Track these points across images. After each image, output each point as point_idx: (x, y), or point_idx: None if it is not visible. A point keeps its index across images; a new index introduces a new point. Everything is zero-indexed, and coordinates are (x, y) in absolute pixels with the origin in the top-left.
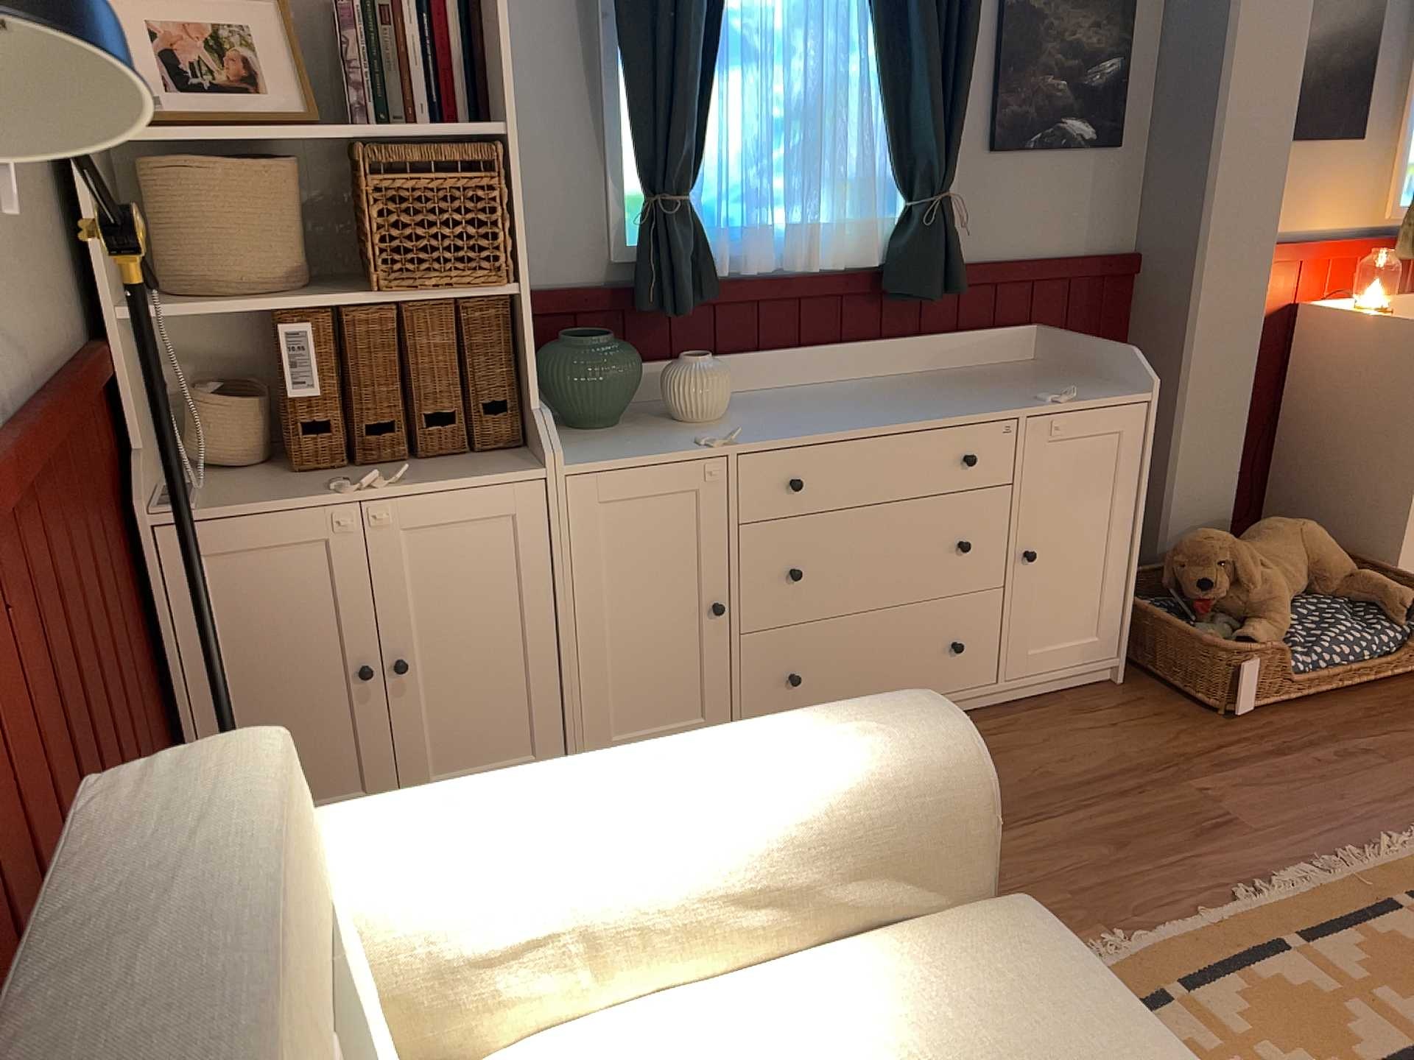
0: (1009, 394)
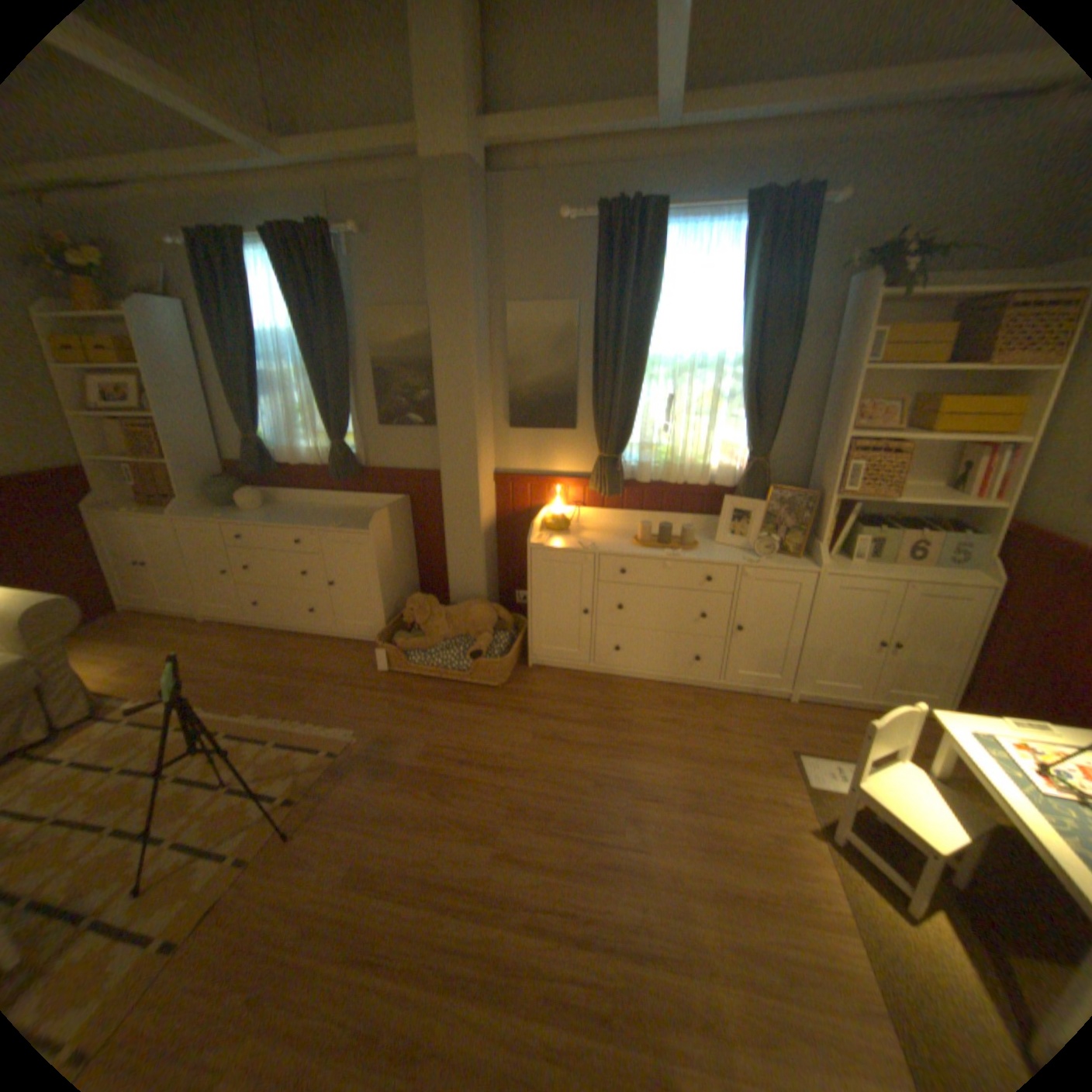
0: (338, 522)
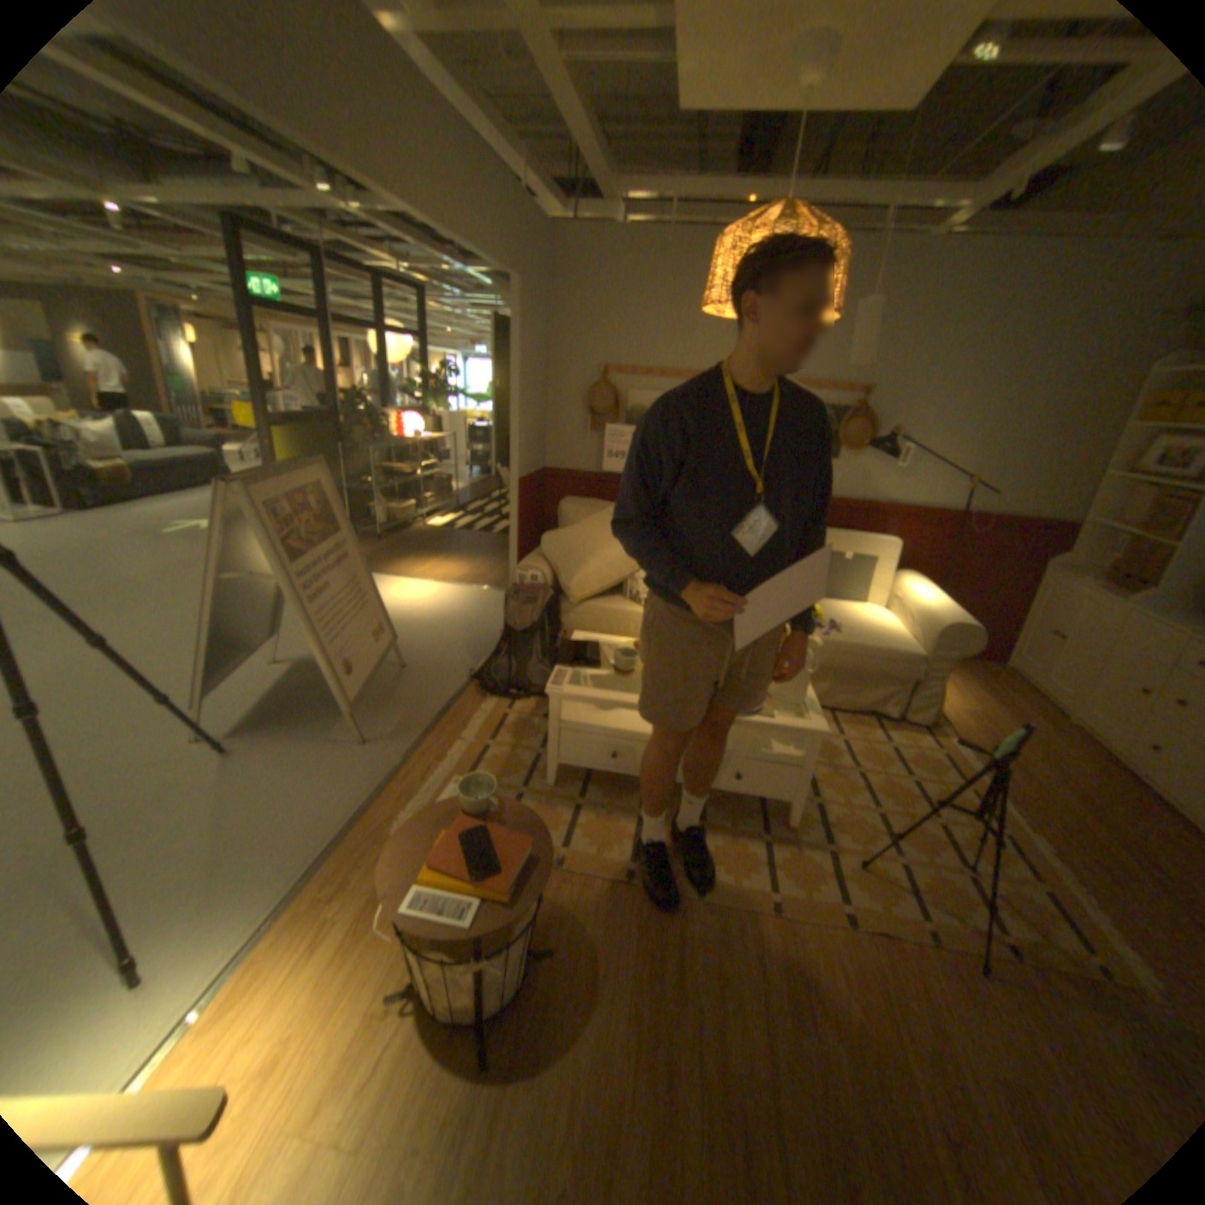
0: None
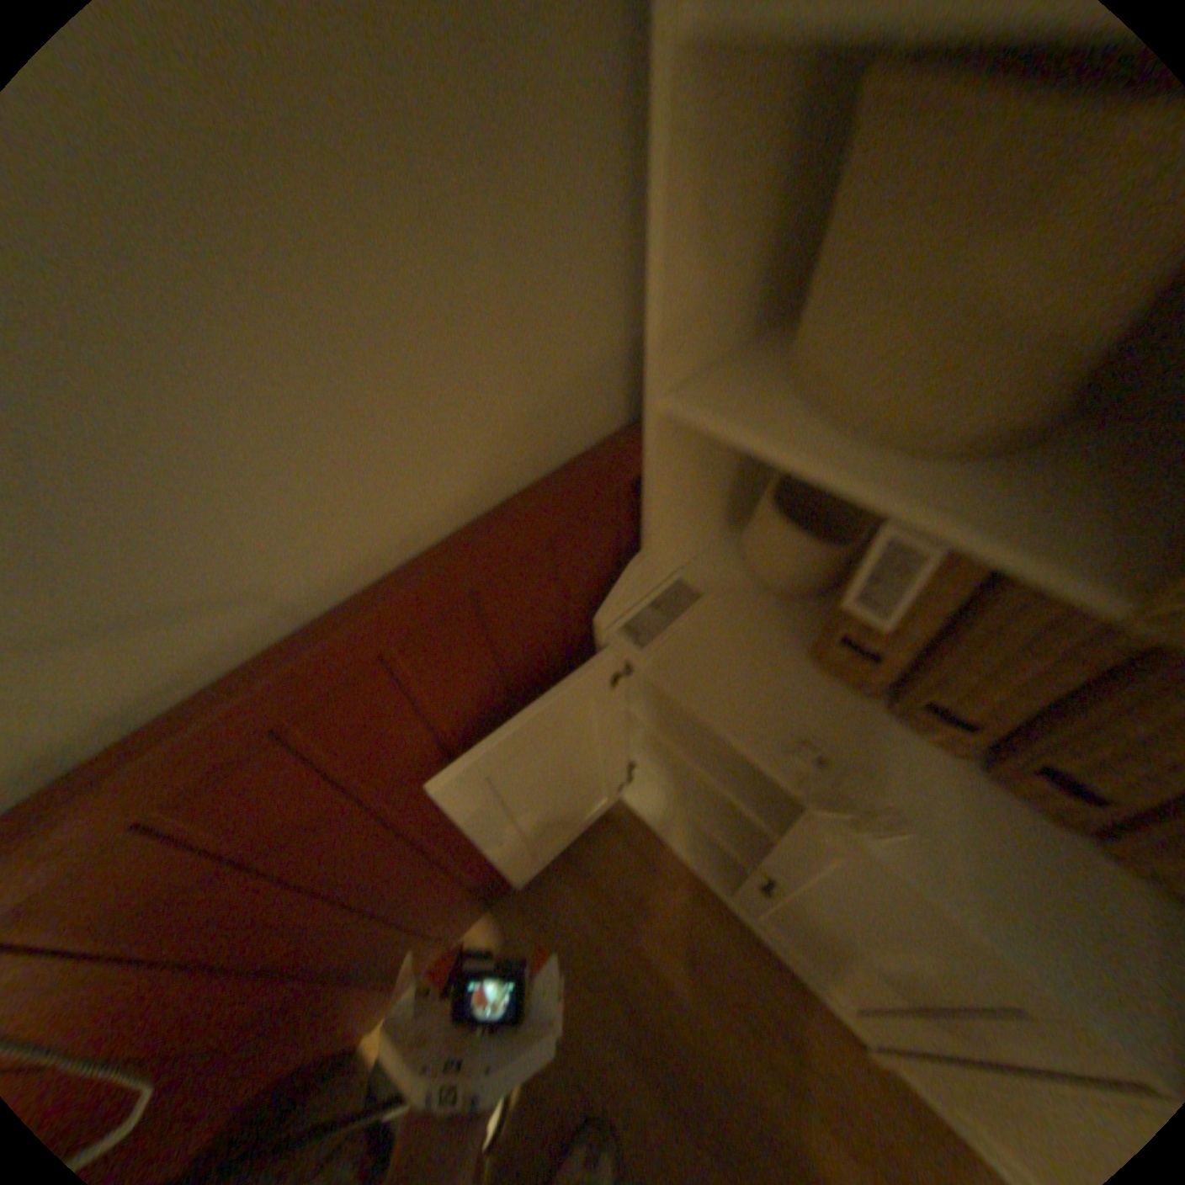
0: None
